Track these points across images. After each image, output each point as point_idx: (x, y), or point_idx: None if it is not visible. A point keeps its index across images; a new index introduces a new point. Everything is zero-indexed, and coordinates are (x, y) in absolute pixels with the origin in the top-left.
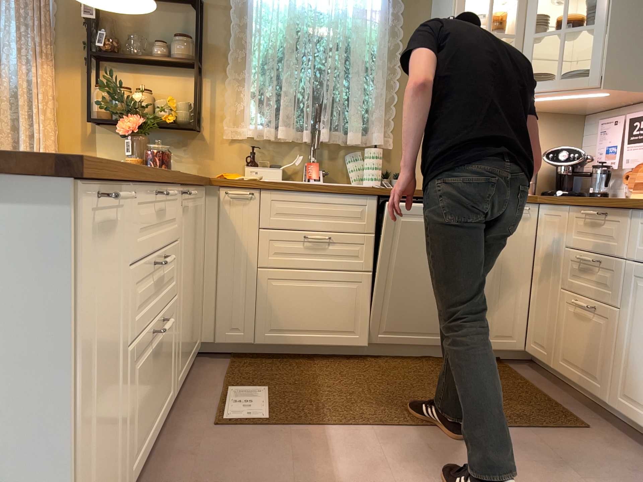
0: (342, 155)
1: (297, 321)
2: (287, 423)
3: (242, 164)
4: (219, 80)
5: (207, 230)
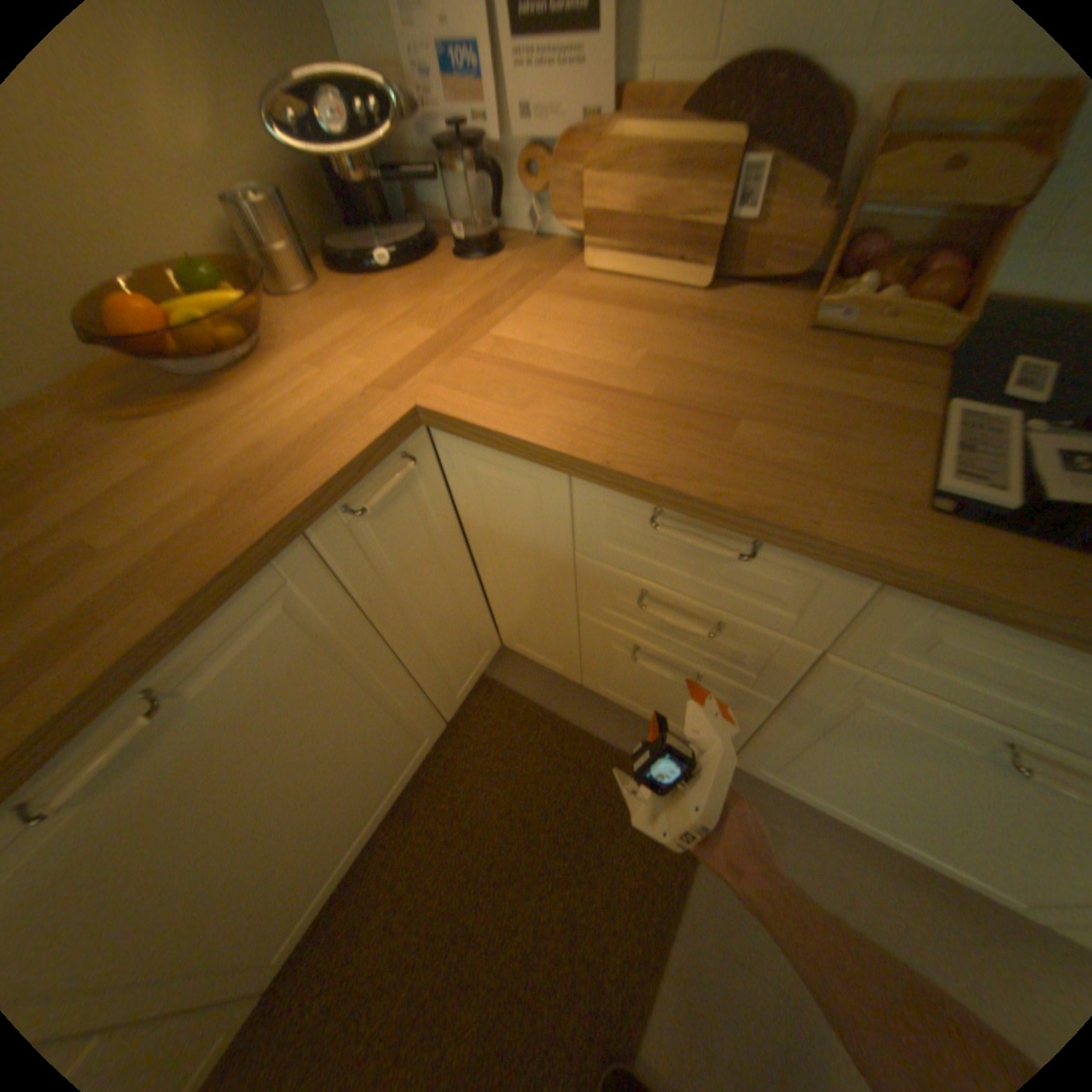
0: None
1: None
2: None
3: None
4: None
5: None
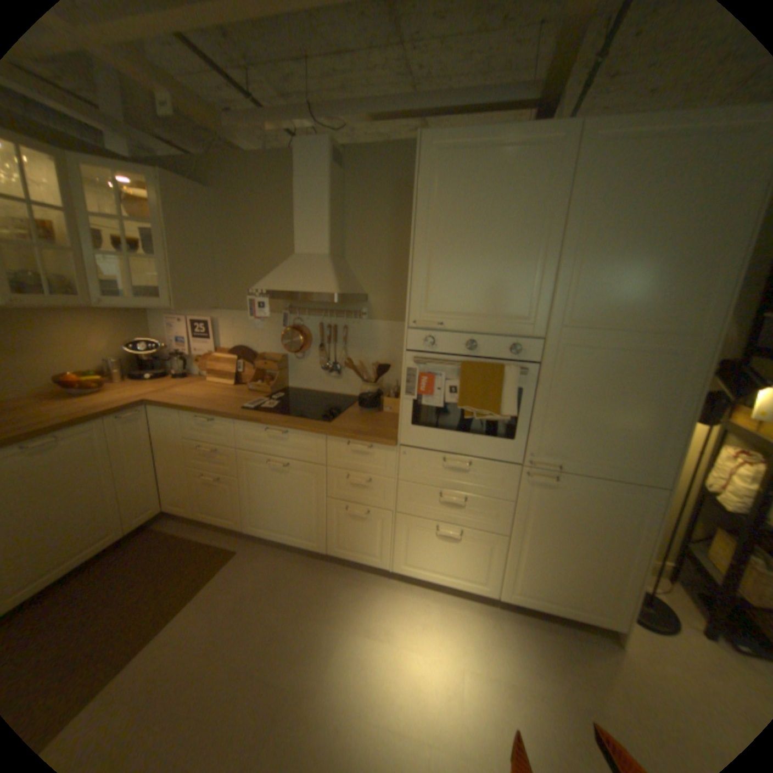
0: None
1: None
2: None
3: None
4: None
5: None
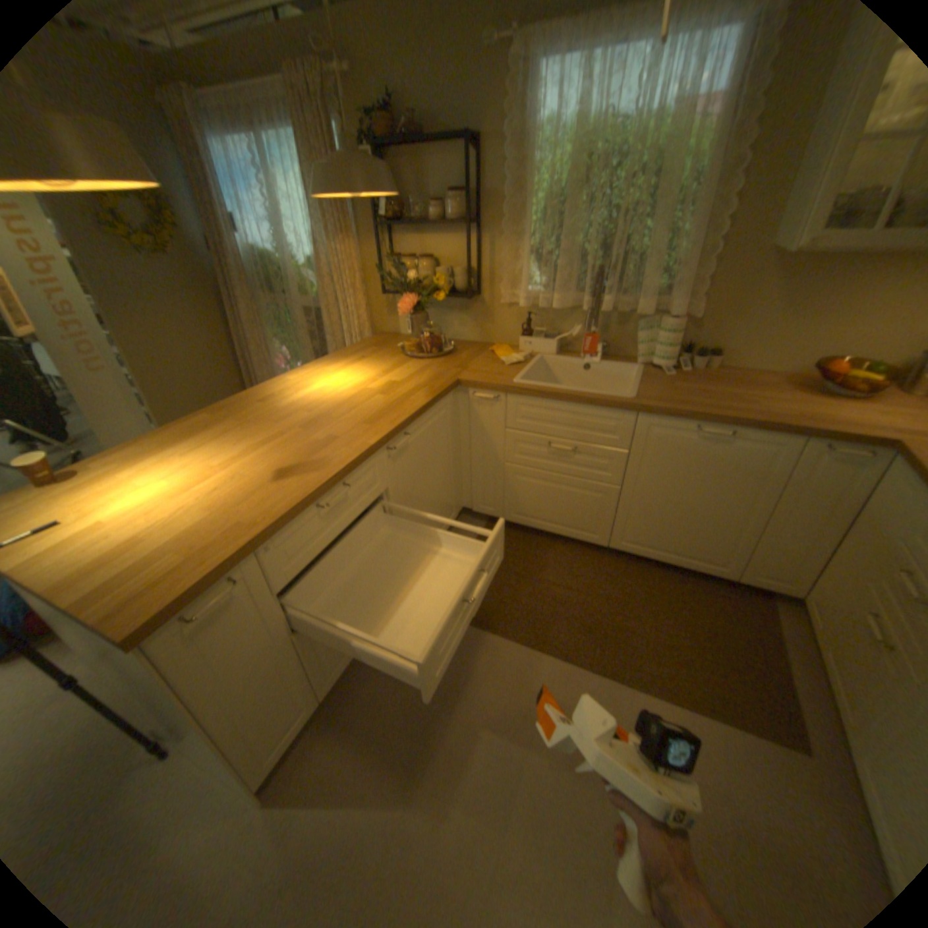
0: (633, 320)
1: (539, 512)
2: (486, 627)
3: (519, 330)
4: (496, 234)
5: (461, 423)
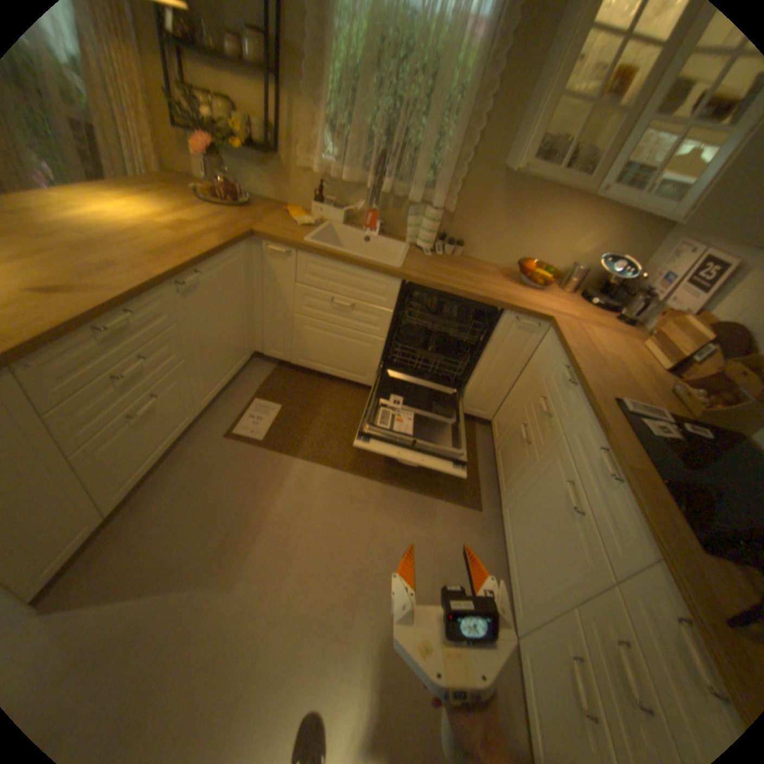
0: (406, 206)
1: (322, 357)
2: (273, 447)
3: (313, 195)
4: (295, 92)
5: (255, 272)
